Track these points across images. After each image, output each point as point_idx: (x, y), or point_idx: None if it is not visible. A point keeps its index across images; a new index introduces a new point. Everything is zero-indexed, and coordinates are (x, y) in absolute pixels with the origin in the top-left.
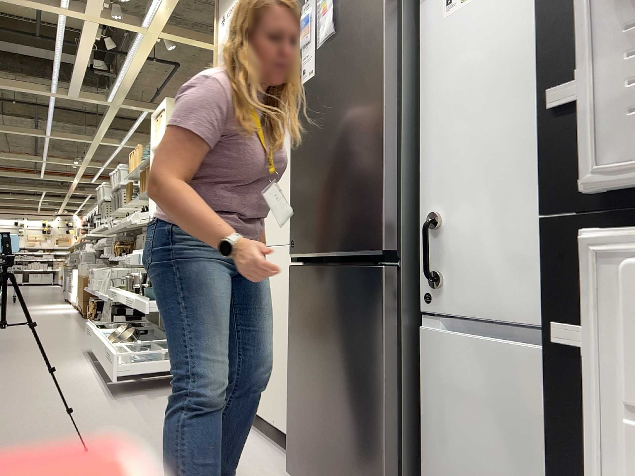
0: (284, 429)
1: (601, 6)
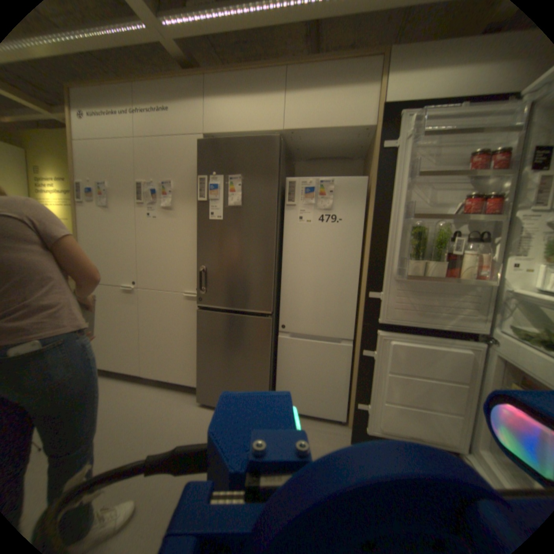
0: (177, 382)
1: (386, 281)
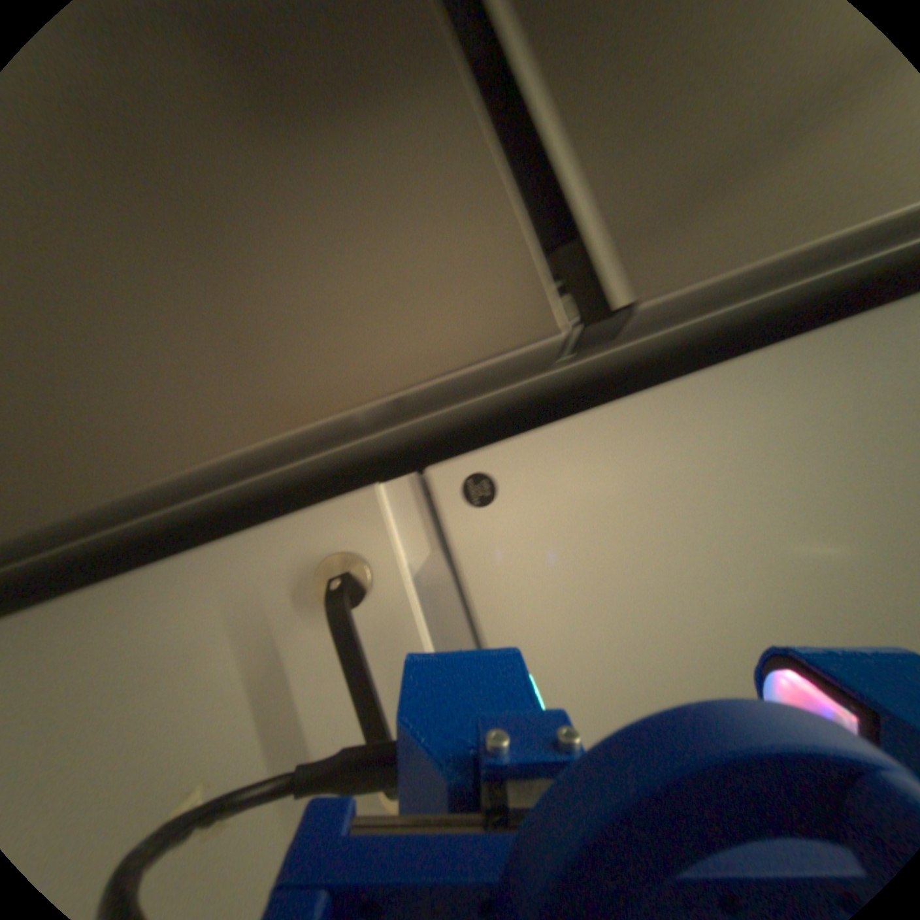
0: None
1: None
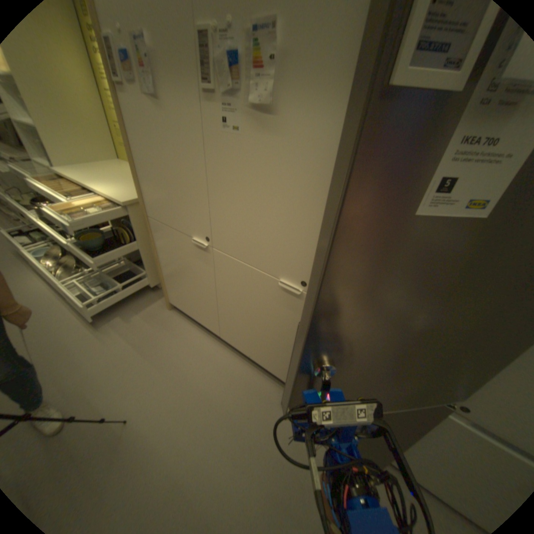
0: (260, 364)
1: None
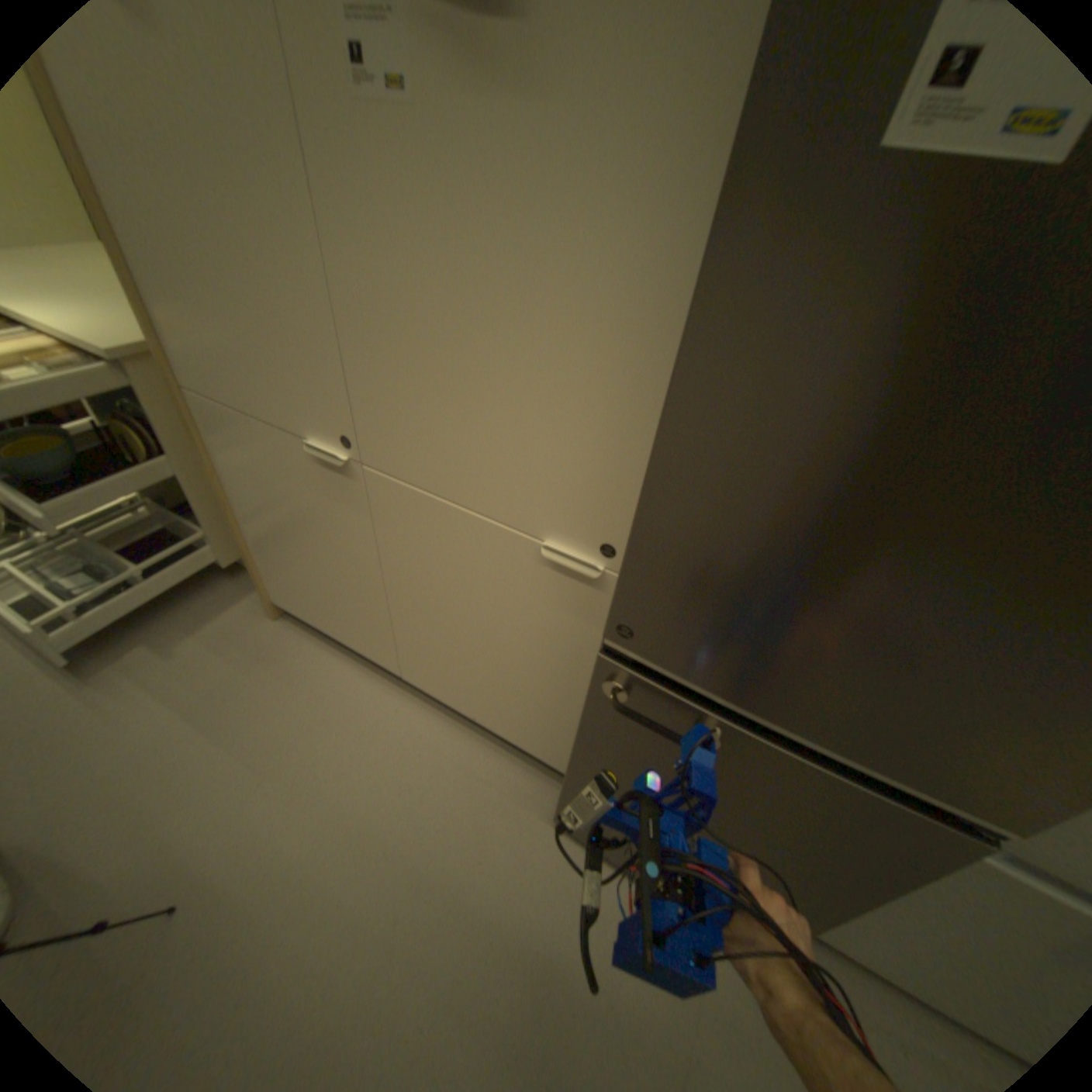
0: (501, 733)
1: None
